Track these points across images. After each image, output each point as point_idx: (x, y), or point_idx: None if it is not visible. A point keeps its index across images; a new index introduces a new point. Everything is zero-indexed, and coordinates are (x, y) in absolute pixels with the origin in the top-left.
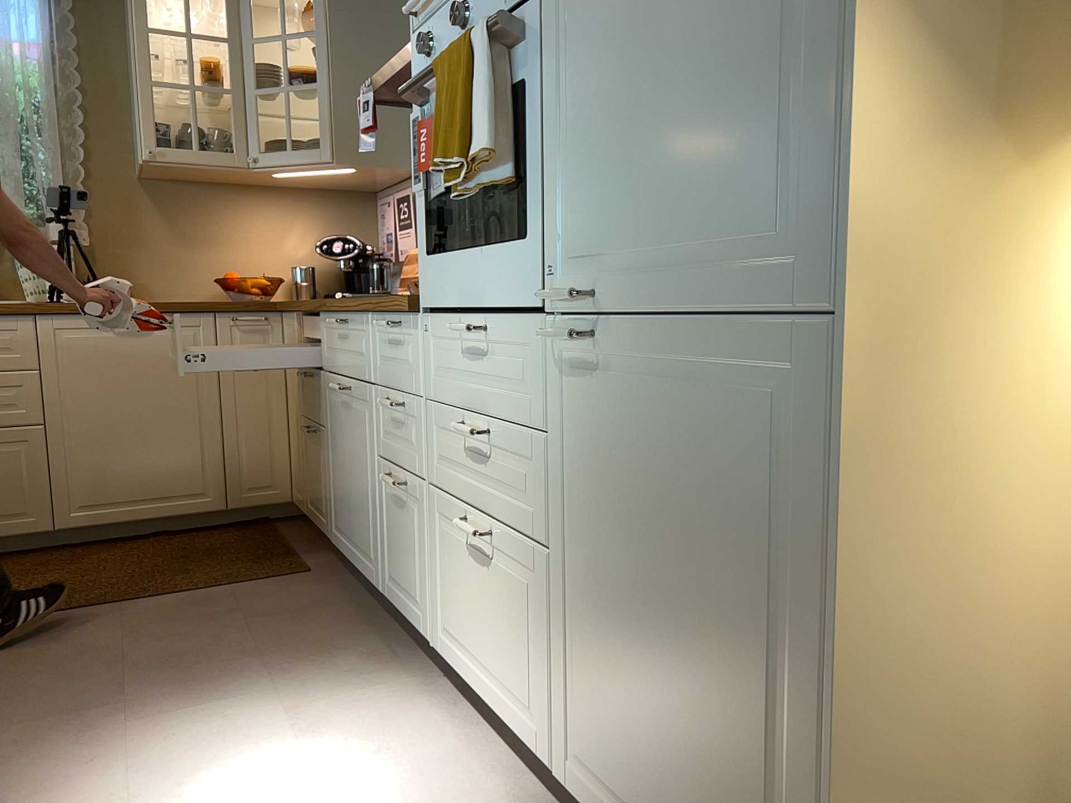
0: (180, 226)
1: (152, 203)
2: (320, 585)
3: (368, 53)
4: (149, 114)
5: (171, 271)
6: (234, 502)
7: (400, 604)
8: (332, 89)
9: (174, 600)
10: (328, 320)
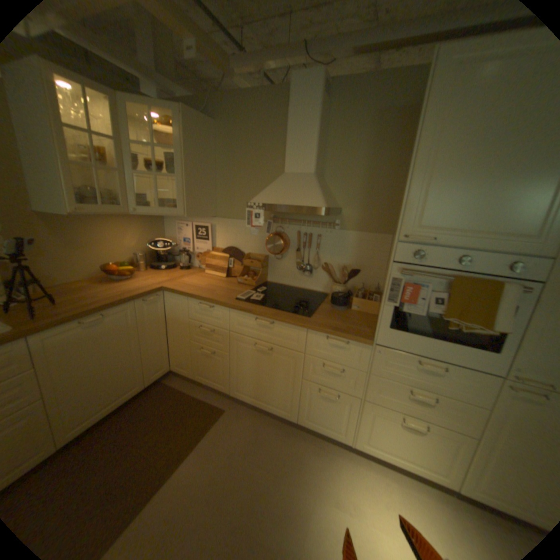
0: (66, 239)
1: (45, 227)
2: (240, 418)
3: (197, 162)
4: (68, 183)
5: (64, 266)
6: (147, 383)
7: (317, 429)
8: (182, 179)
9: (189, 462)
10: (242, 314)
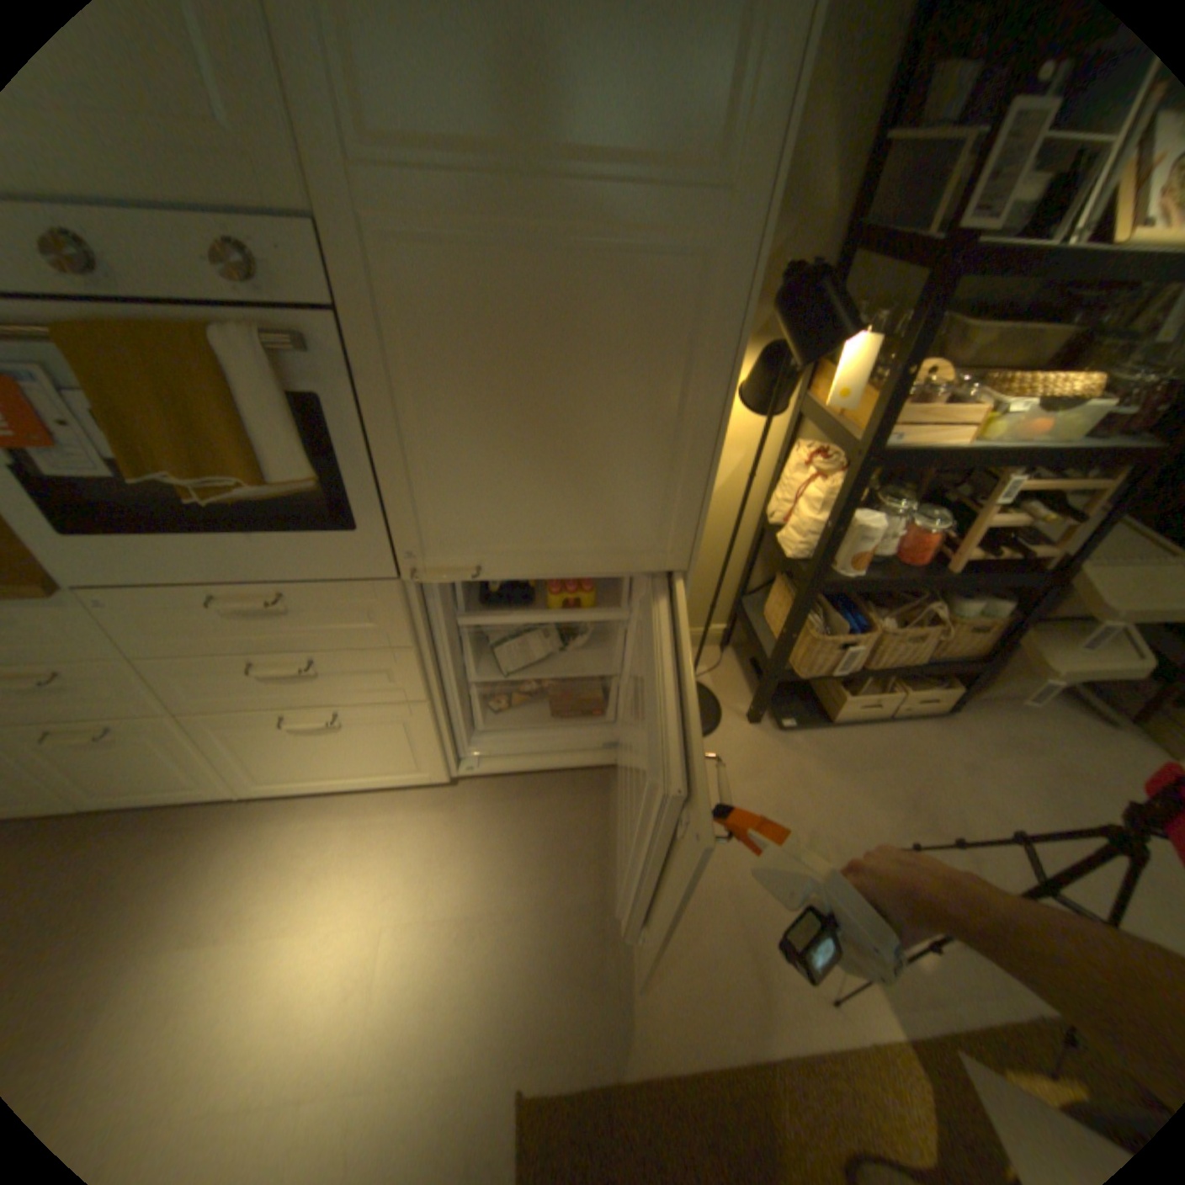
0: None
1: None
2: None
3: None
4: None
5: None
6: None
7: (133, 802)
8: None
9: None
10: None
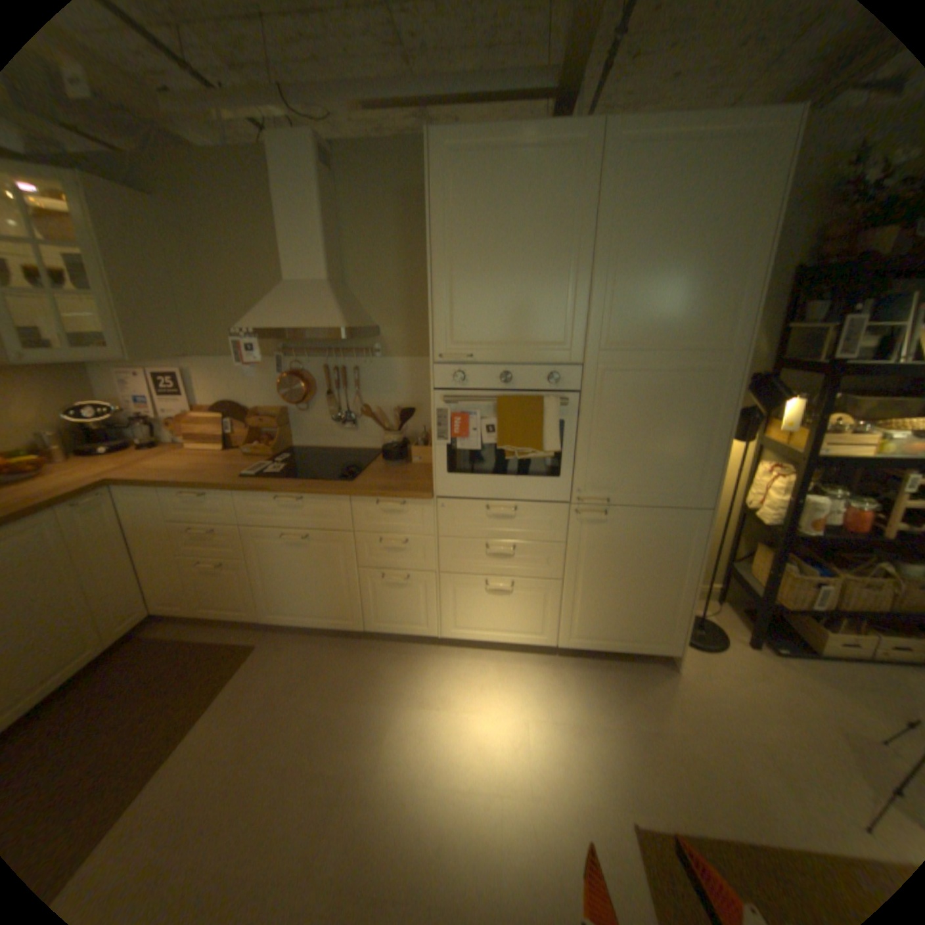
0: None
1: None
2: (280, 651)
3: (130, 269)
4: None
5: None
6: (109, 642)
7: (391, 630)
8: (106, 298)
9: (204, 725)
10: (253, 496)
